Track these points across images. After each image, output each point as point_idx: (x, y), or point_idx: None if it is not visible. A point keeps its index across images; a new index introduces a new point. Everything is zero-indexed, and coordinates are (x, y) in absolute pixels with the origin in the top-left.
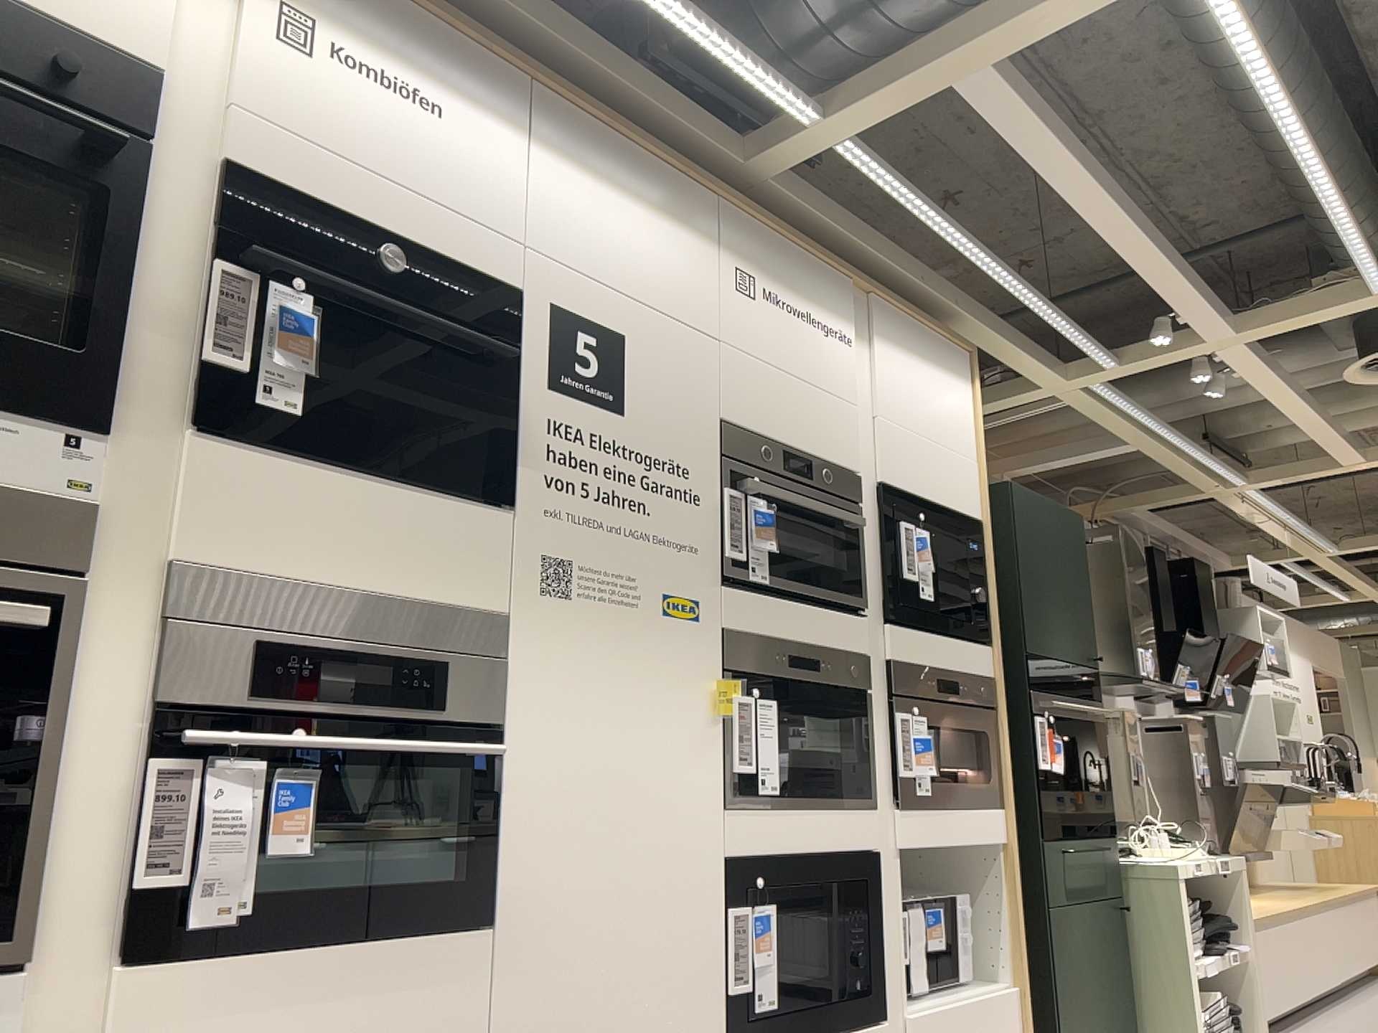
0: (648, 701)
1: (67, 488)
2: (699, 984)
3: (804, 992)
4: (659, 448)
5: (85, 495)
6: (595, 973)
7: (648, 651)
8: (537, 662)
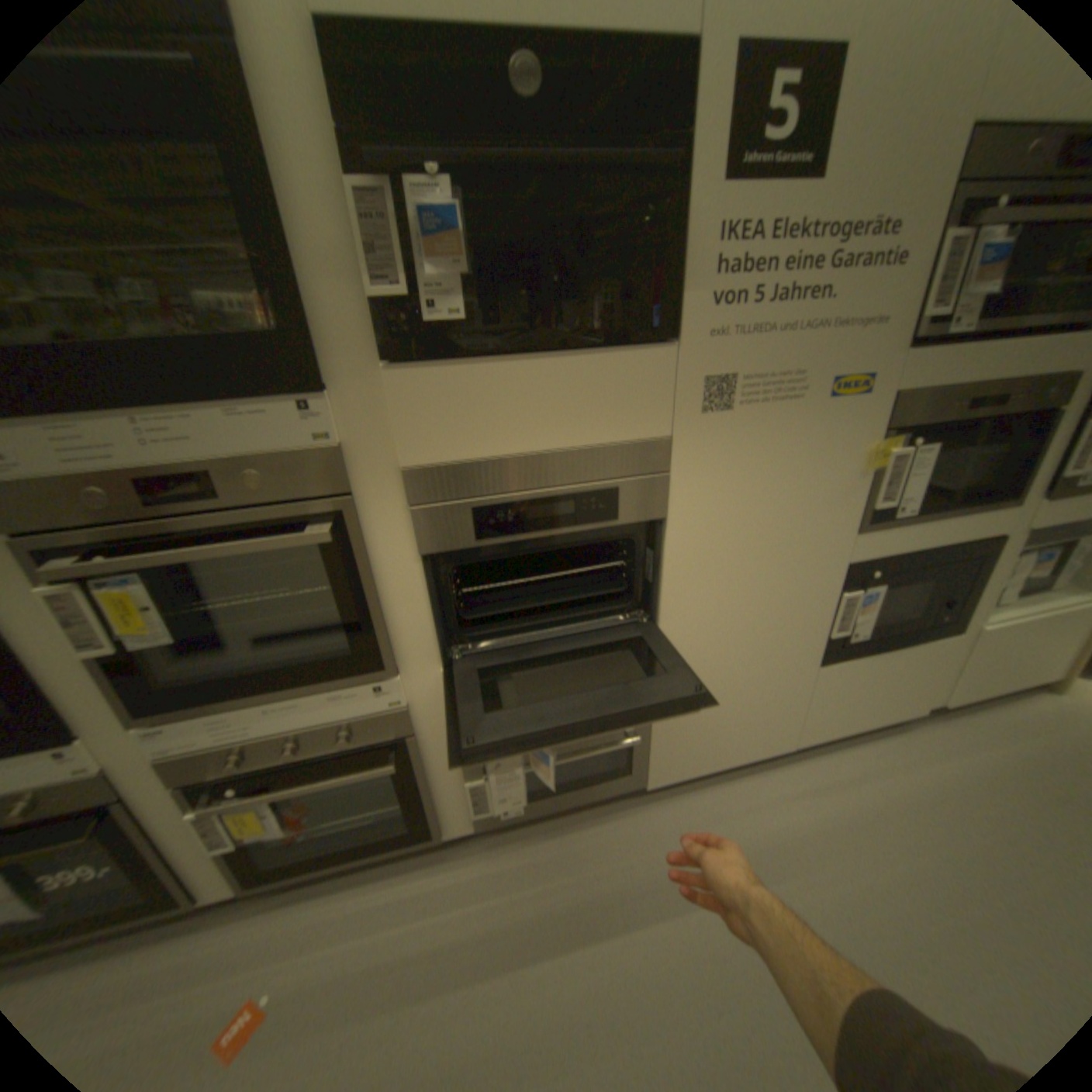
0: (799, 472)
1: (314, 441)
2: (808, 634)
3: (896, 628)
4: (866, 207)
5: (328, 442)
6: (728, 638)
7: (807, 432)
8: (697, 466)
